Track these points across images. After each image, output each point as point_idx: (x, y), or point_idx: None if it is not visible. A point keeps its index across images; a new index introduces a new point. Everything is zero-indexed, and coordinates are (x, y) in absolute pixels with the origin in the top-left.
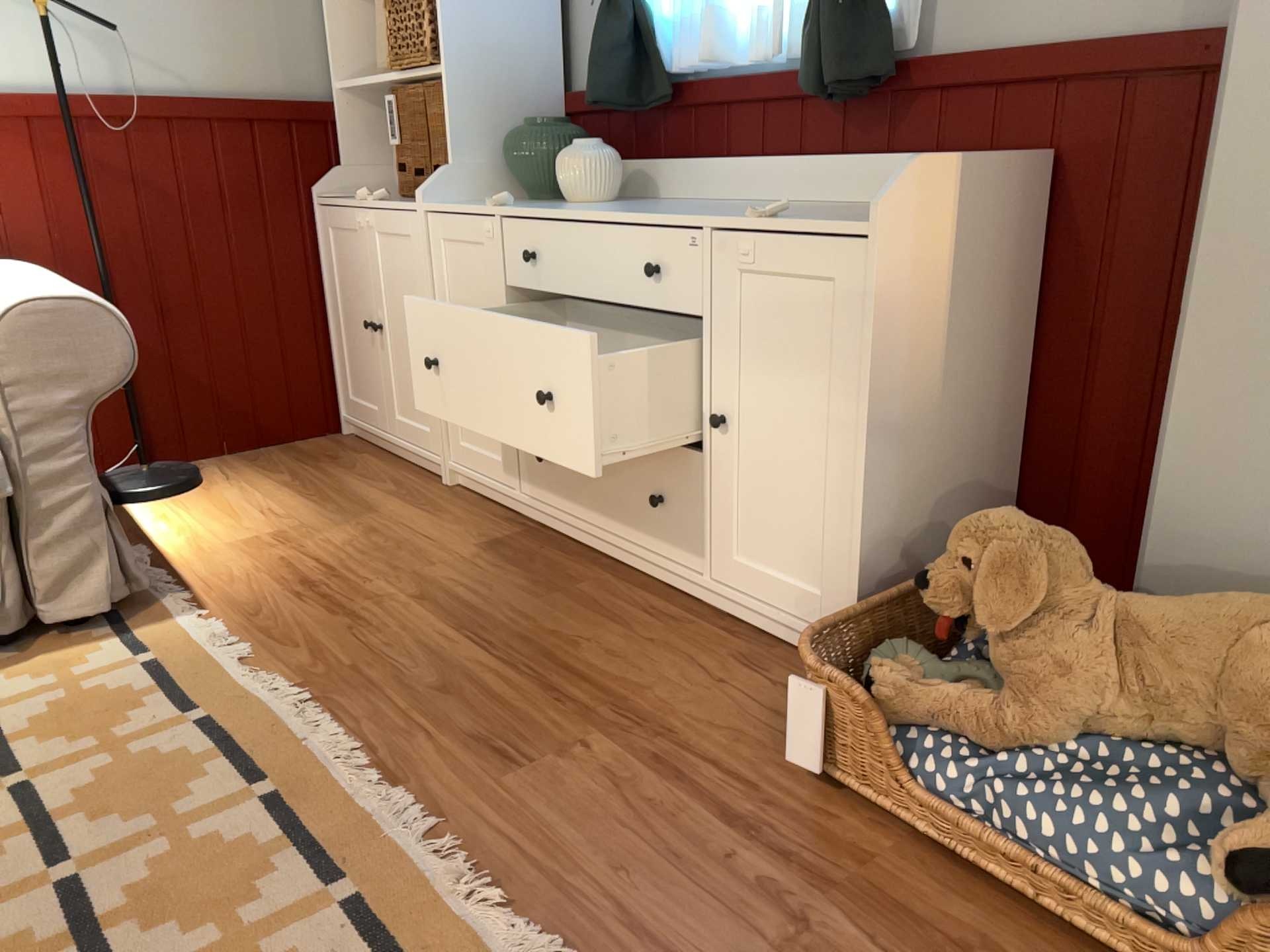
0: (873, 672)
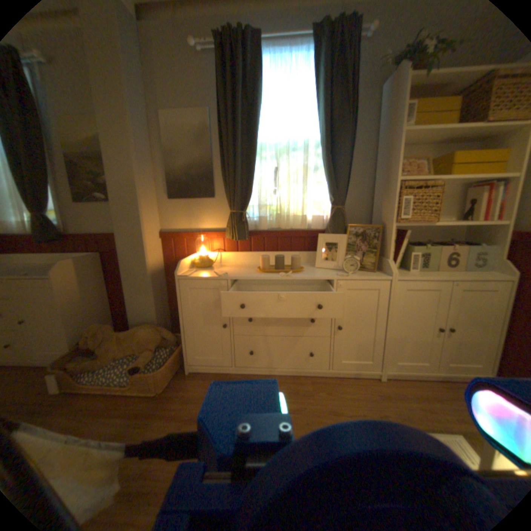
0: (68, 367)
